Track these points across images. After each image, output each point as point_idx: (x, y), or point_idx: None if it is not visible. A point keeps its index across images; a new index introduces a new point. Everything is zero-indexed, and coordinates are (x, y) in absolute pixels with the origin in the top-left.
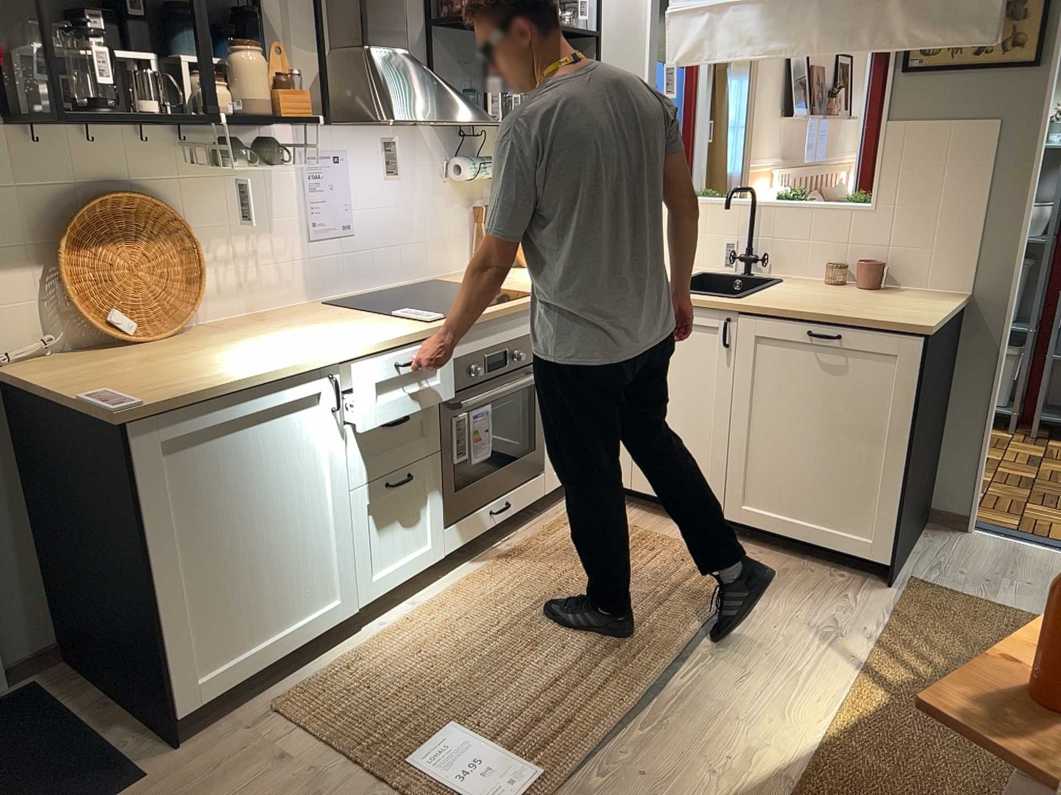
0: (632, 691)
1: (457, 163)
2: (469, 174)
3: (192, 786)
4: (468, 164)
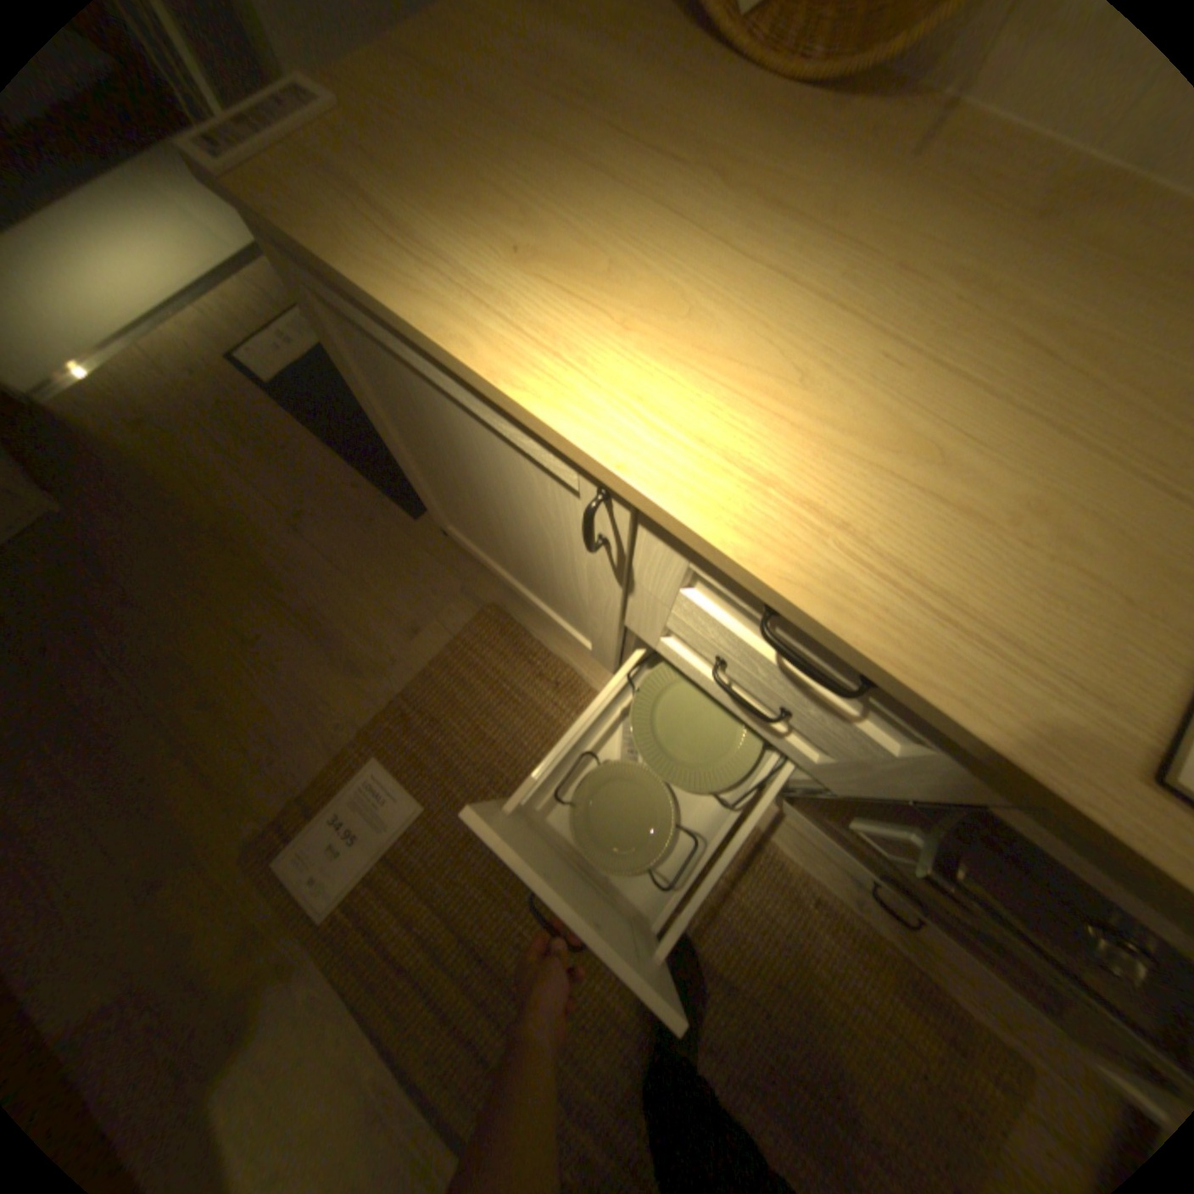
0: (443, 1084)
1: None
2: None
3: (395, 559)
4: None
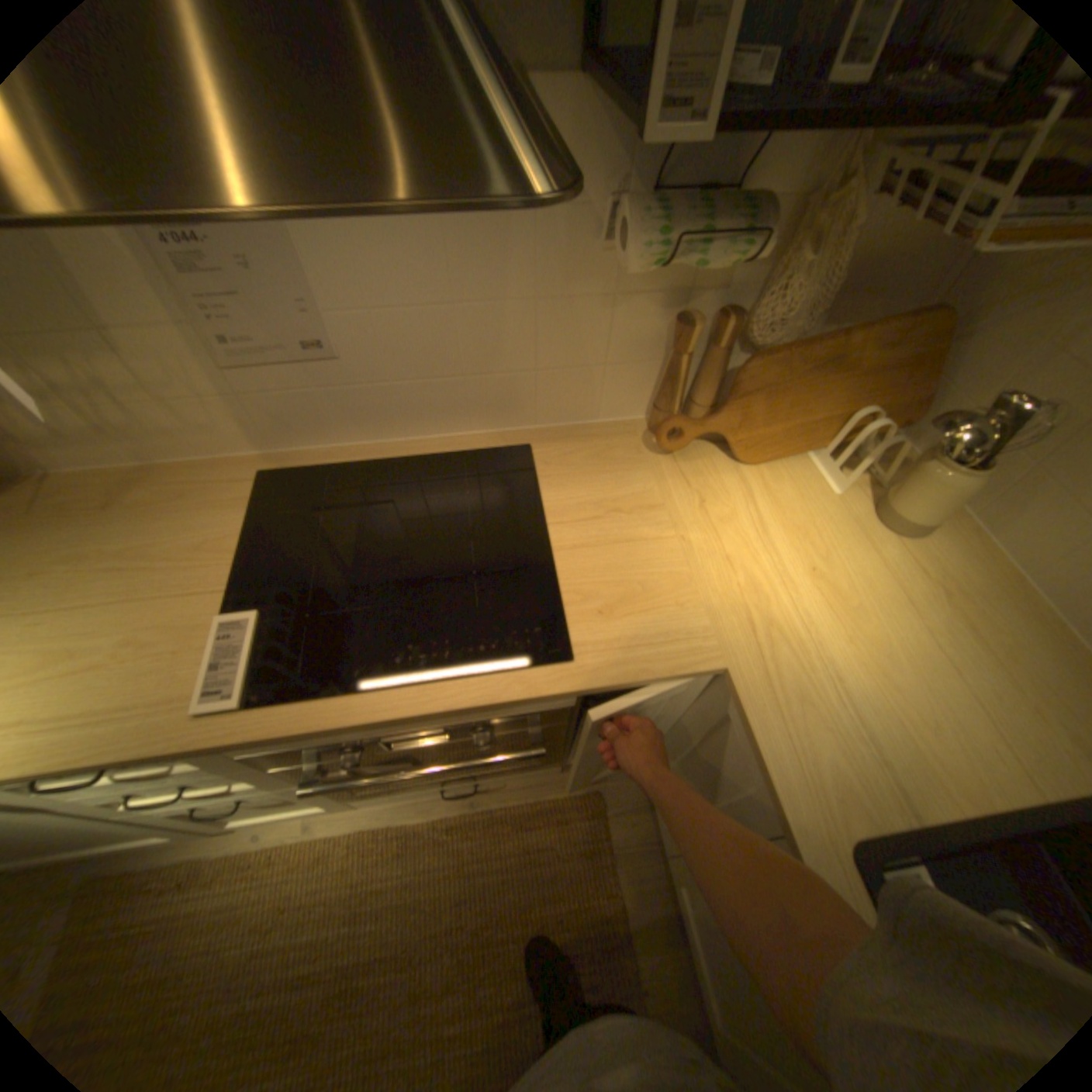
0: None
1: (628, 210)
2: (639, 256)
3: None
4: (644, 228)
